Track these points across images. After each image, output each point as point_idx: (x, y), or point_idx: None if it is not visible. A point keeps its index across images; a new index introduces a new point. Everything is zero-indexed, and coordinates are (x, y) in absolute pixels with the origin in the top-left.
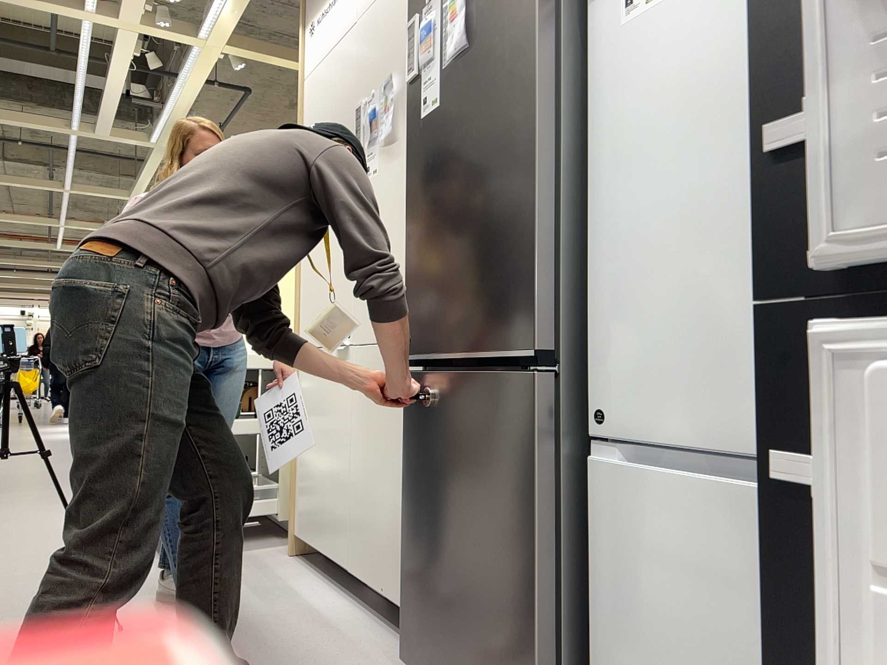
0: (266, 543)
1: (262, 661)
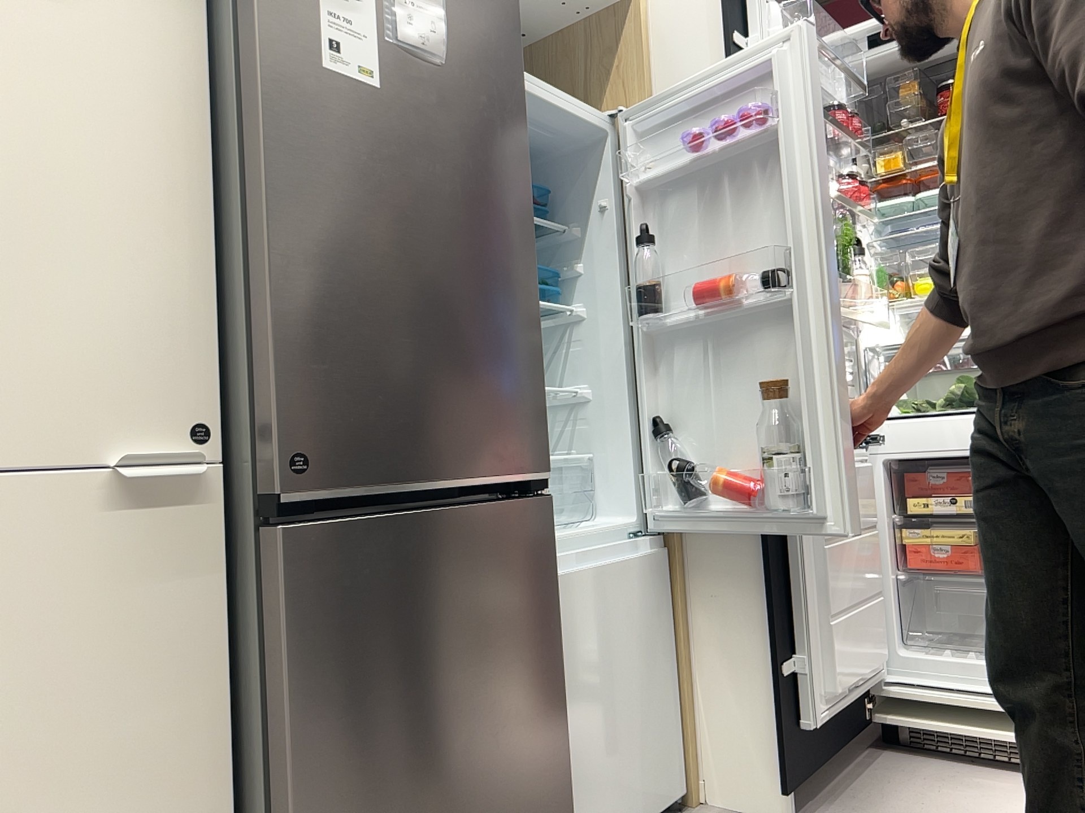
0: None
1: None
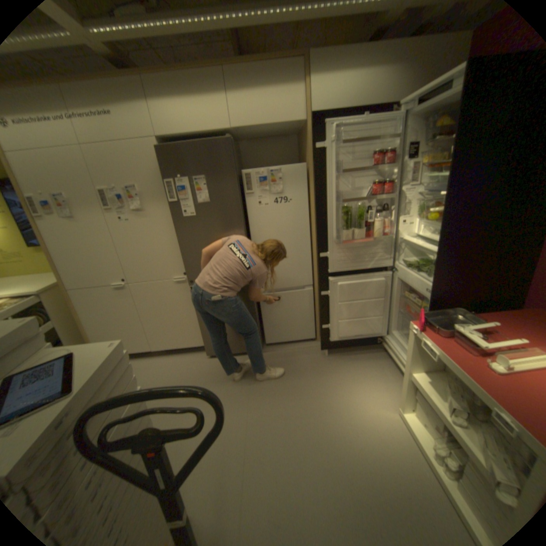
0: None
1: (171, 383)
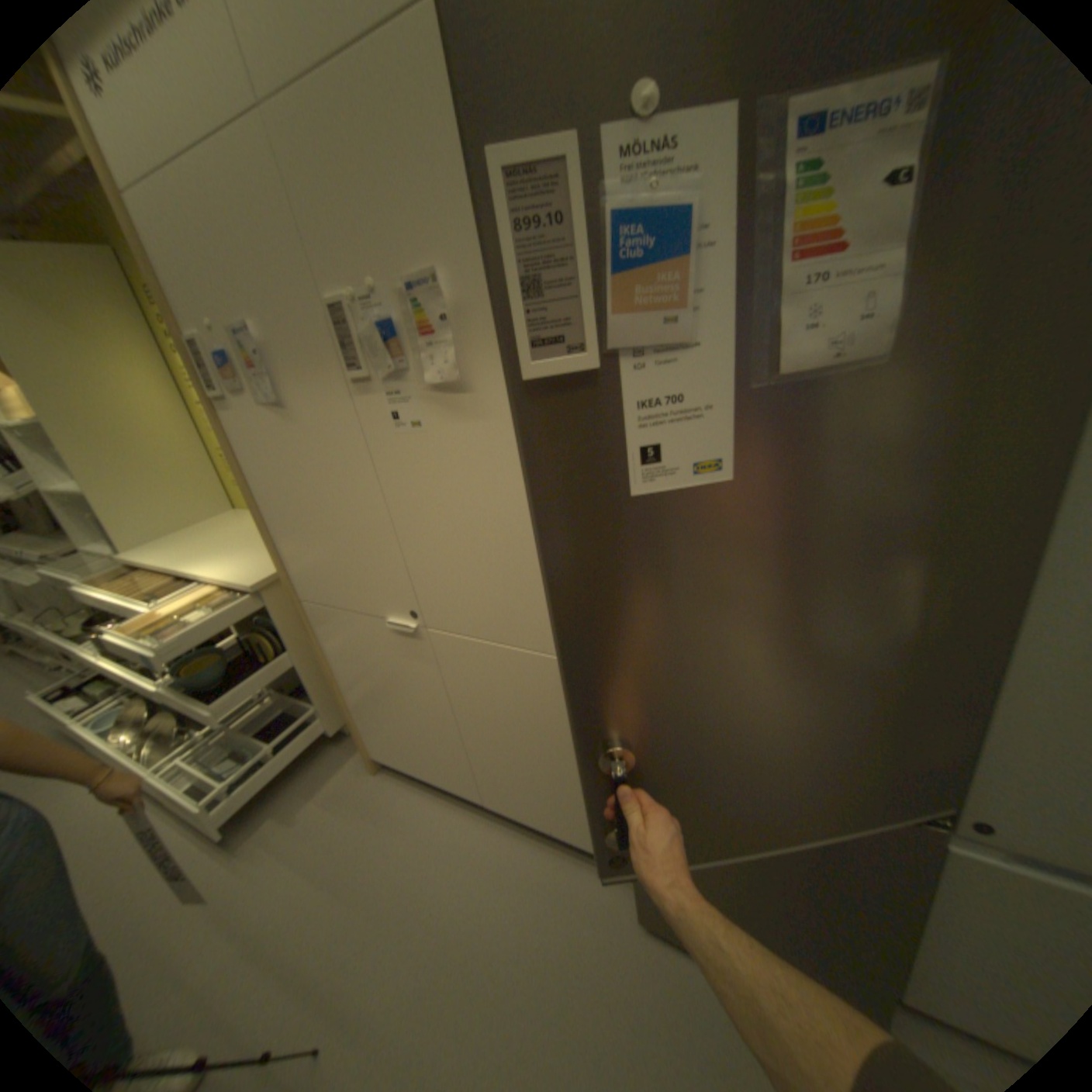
0: (330, 763)
1: (509, 994)
